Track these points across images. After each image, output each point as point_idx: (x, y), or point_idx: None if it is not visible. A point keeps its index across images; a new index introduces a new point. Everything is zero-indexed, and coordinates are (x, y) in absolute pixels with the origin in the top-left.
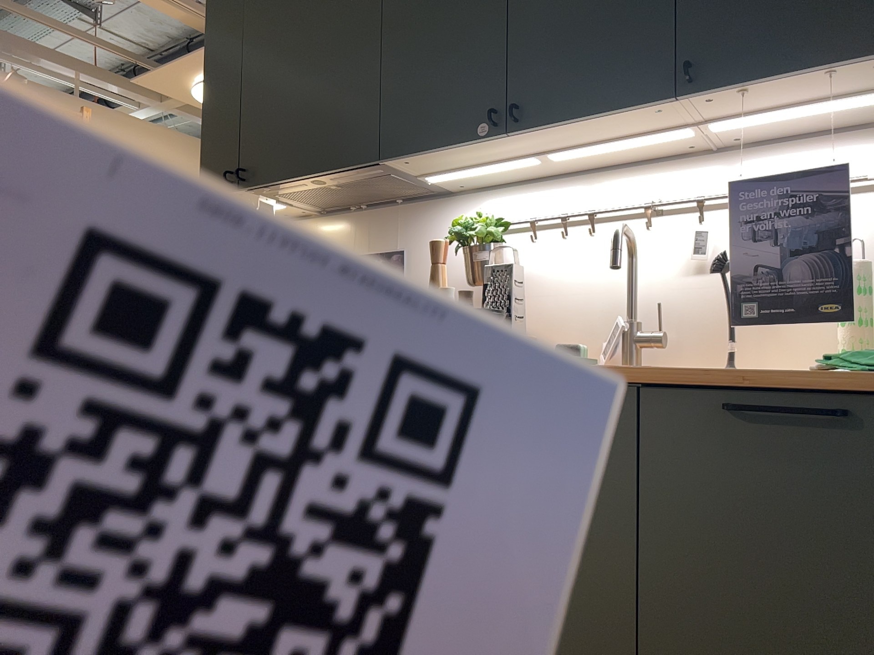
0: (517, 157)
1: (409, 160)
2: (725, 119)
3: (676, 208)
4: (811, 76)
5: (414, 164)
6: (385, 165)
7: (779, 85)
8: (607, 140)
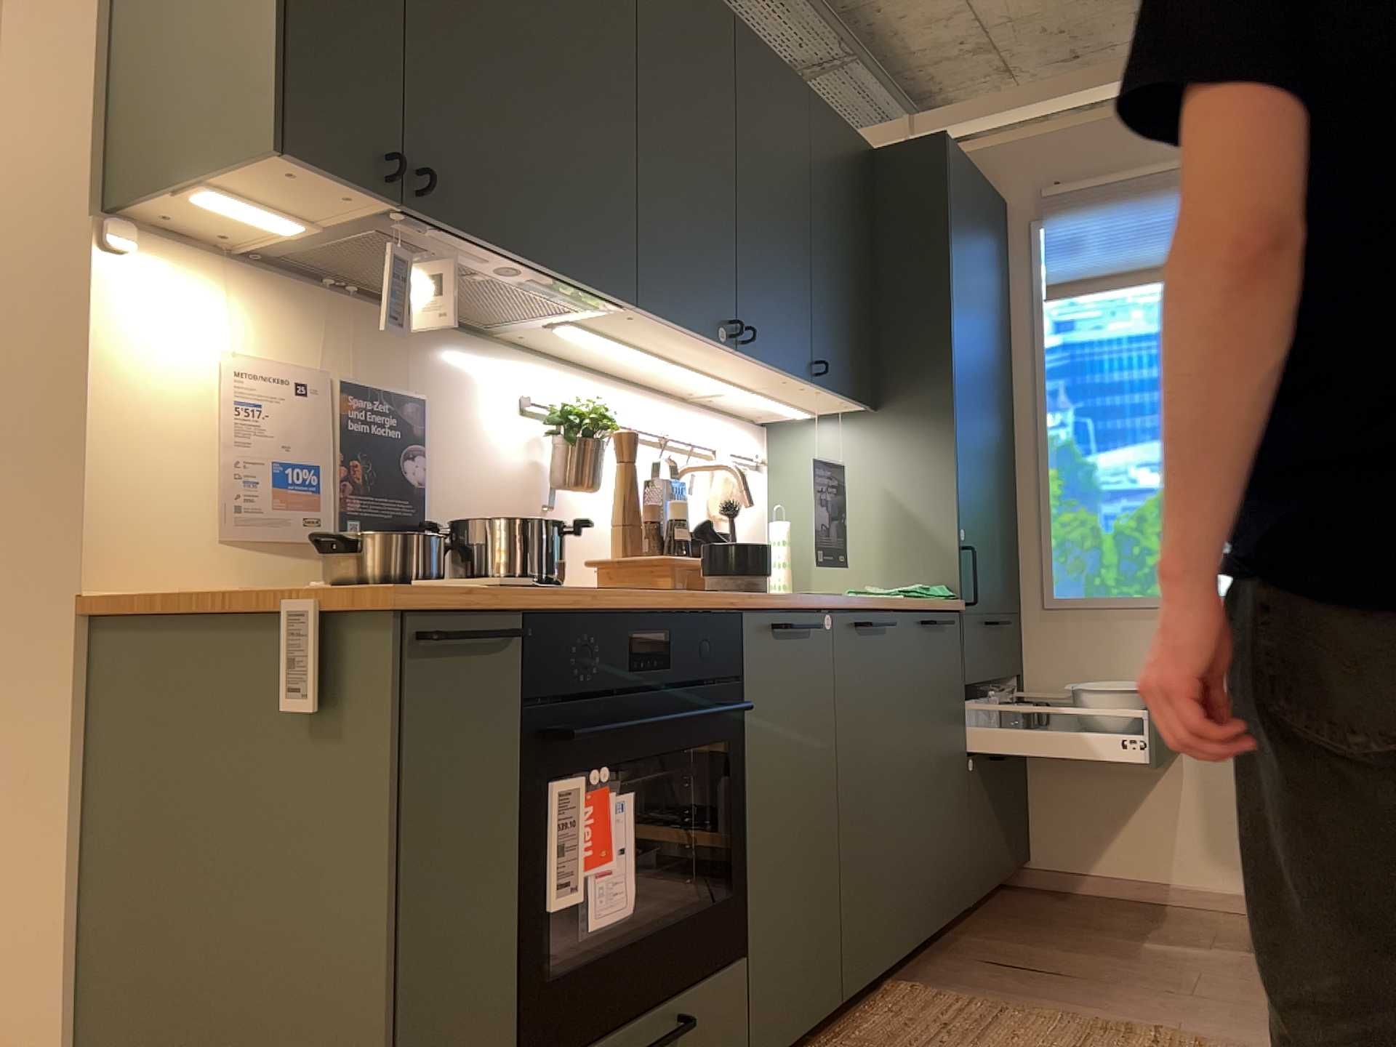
0: (661, 354)
1: (638, 316)
2: (768, 393)
3: (673, 442)
4: (842, 398)
5: (621, 318)
6: (608, 304)
7: (828, 395)
8: (717, 374)
